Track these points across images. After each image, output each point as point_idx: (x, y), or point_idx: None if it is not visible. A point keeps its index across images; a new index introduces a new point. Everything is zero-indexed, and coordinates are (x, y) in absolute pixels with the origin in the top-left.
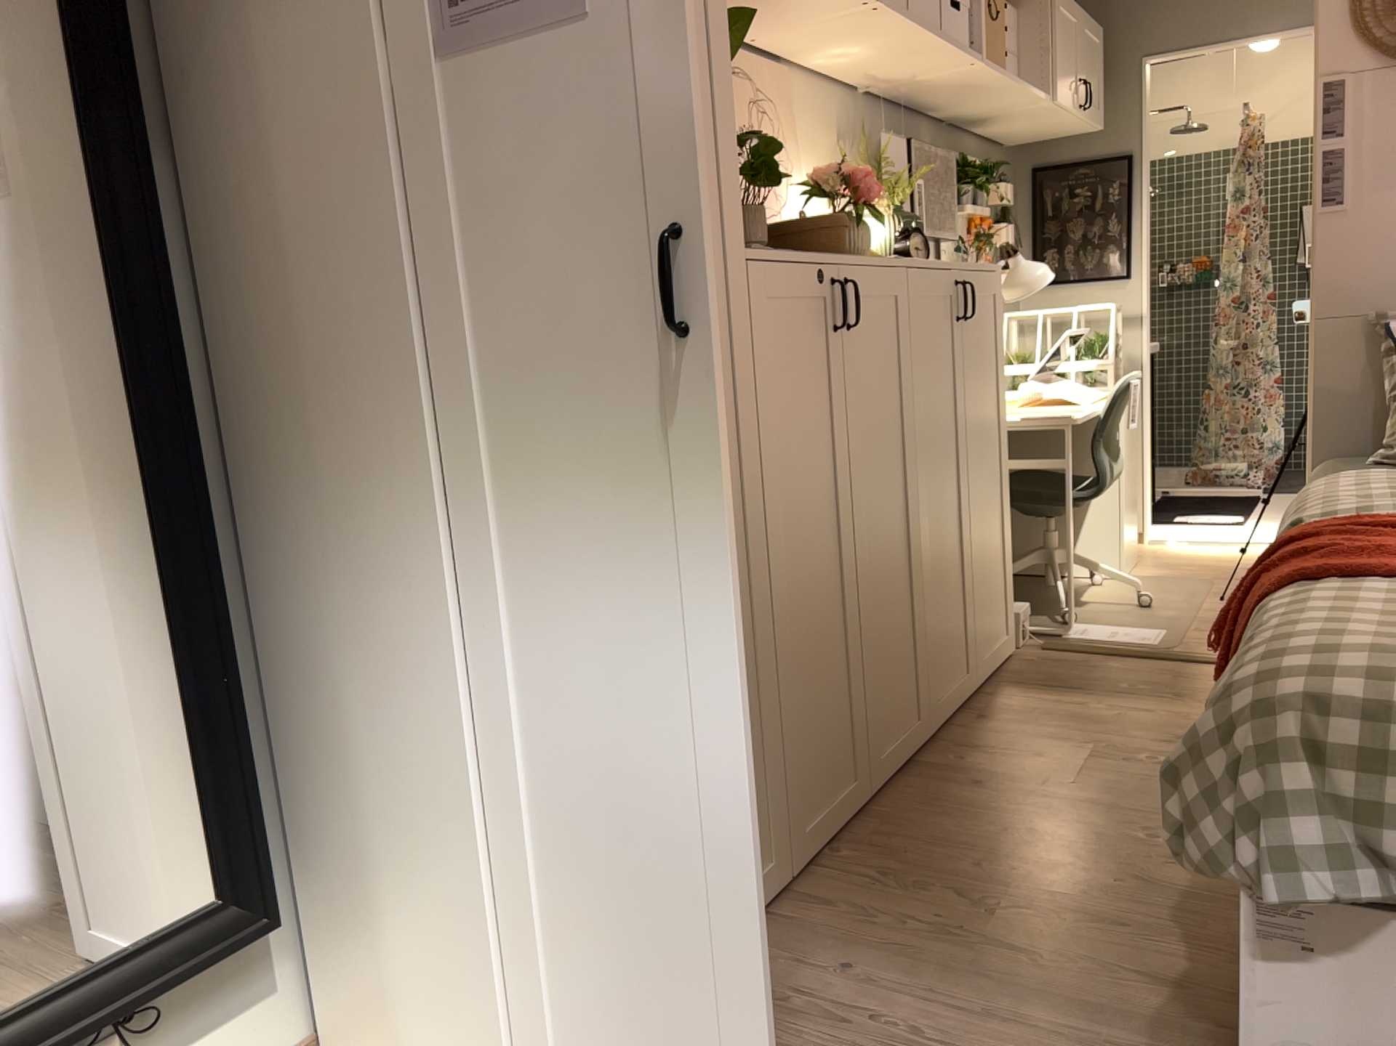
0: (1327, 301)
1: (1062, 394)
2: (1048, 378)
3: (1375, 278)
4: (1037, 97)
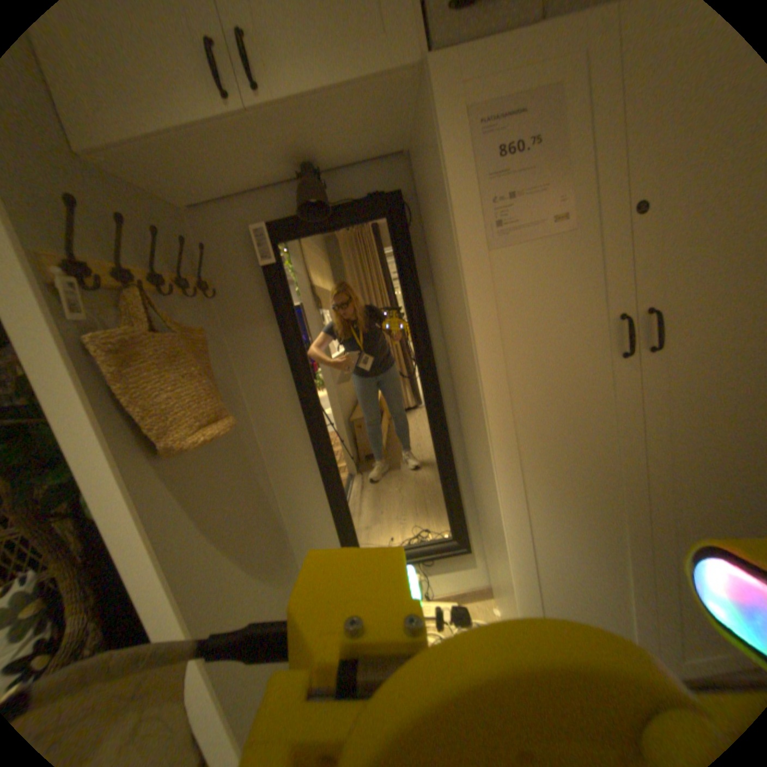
0: None
1: None
2: None
3: None
4: None
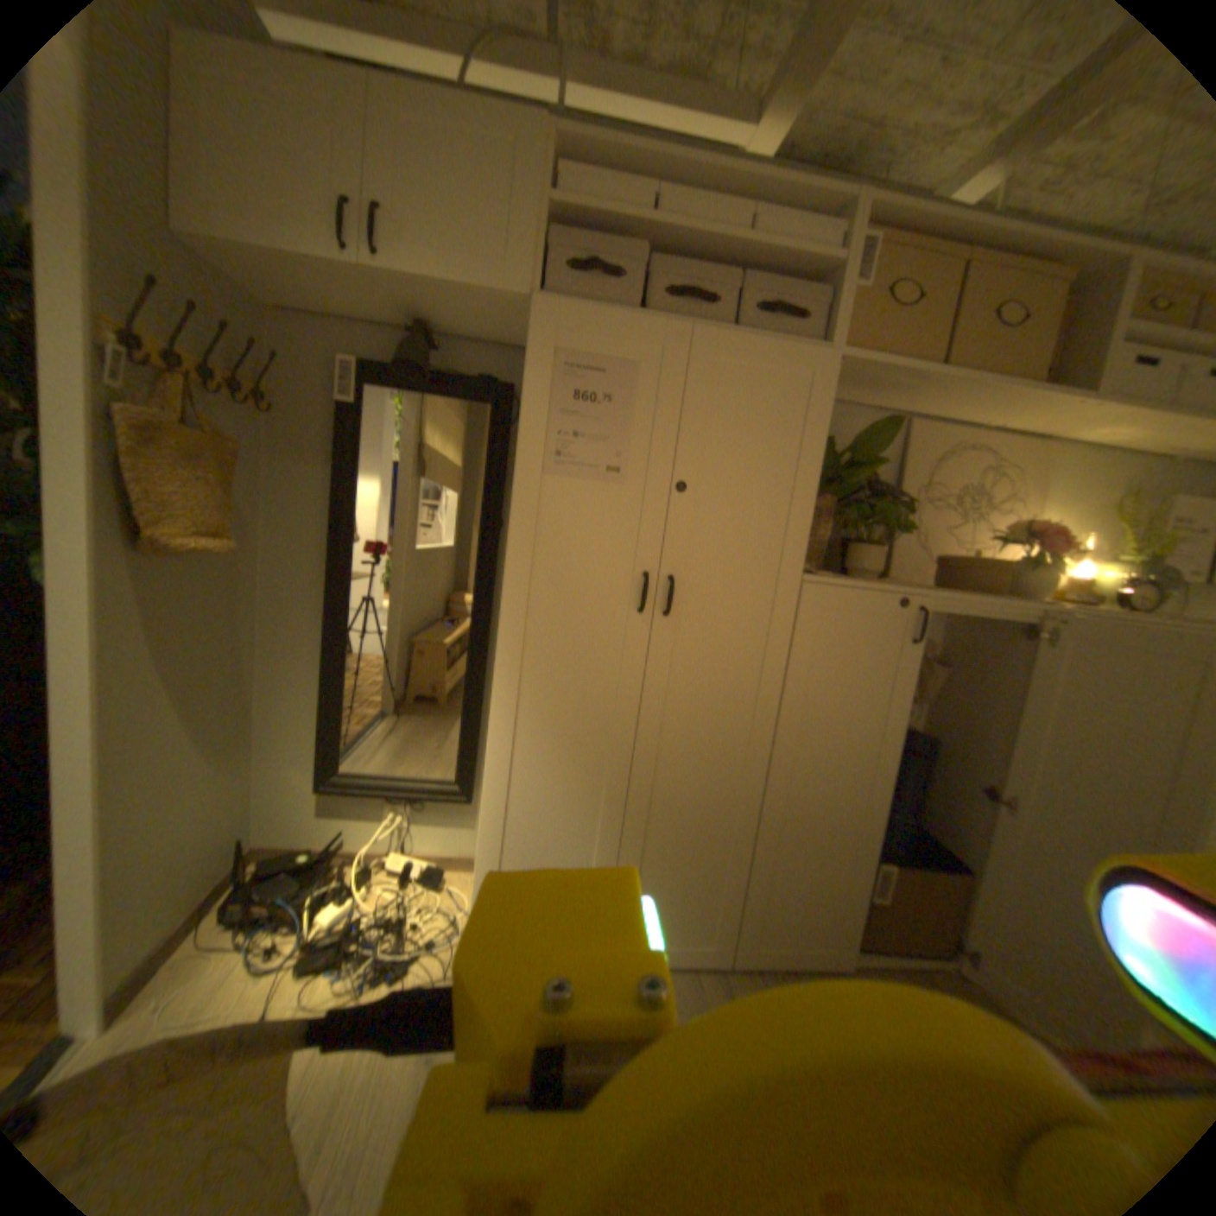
0: None
1: None
2: None
3: None
4: None
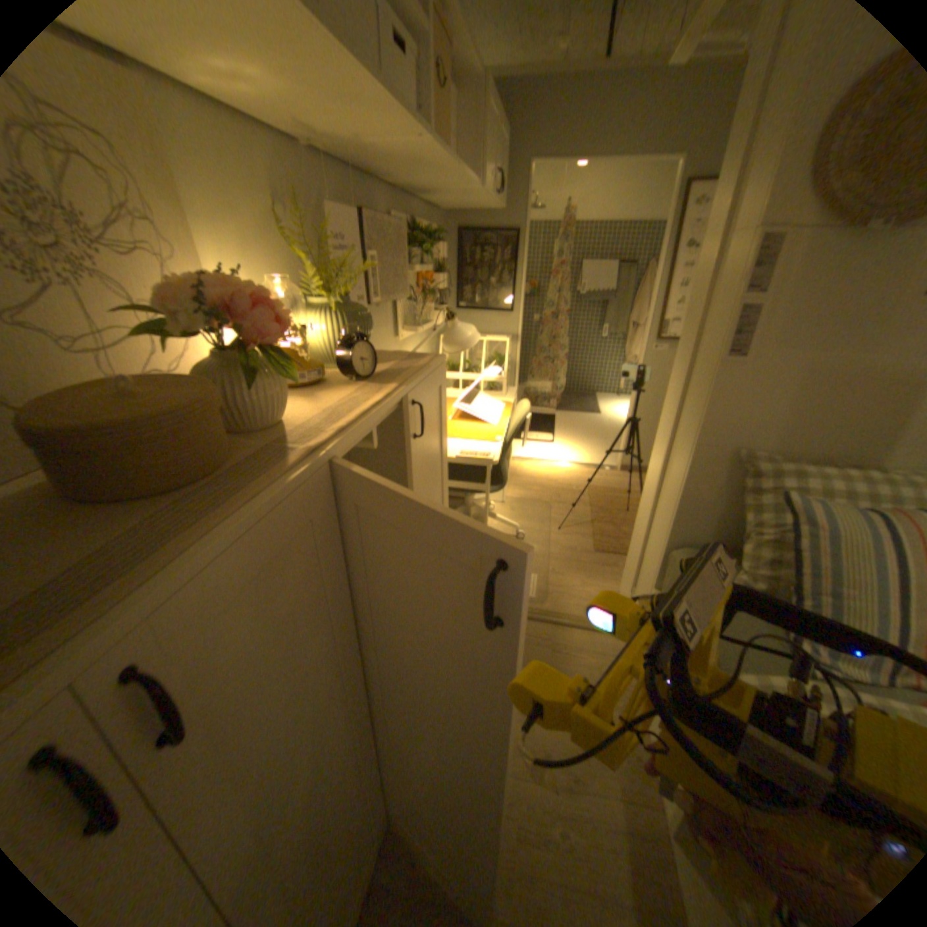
0: (717, 432)
1: (482, 414)
2: (471, 392)
3: (760, 420)
4: (476, 175)
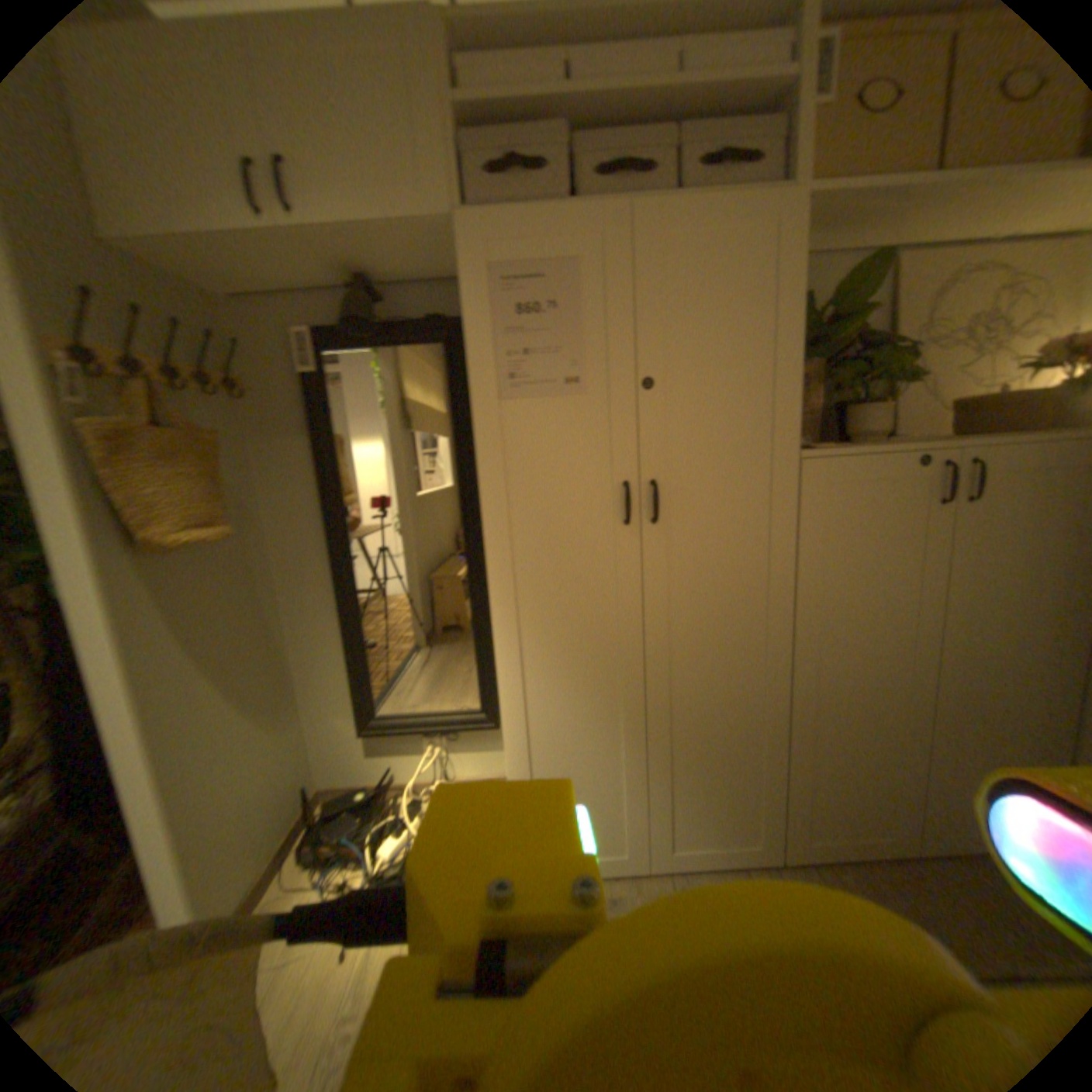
0: None
1: None
2: None
3: None
4: None
